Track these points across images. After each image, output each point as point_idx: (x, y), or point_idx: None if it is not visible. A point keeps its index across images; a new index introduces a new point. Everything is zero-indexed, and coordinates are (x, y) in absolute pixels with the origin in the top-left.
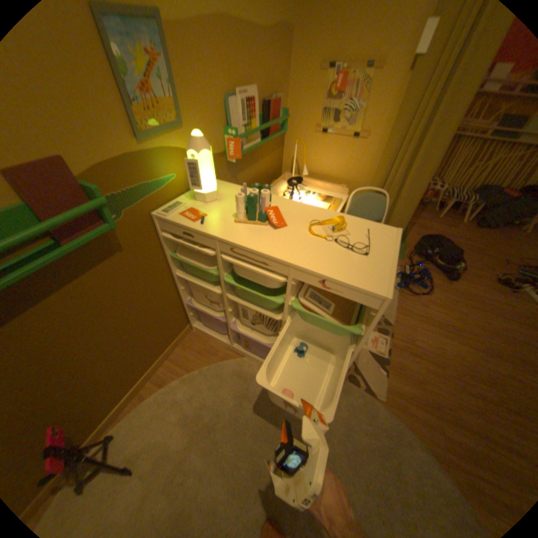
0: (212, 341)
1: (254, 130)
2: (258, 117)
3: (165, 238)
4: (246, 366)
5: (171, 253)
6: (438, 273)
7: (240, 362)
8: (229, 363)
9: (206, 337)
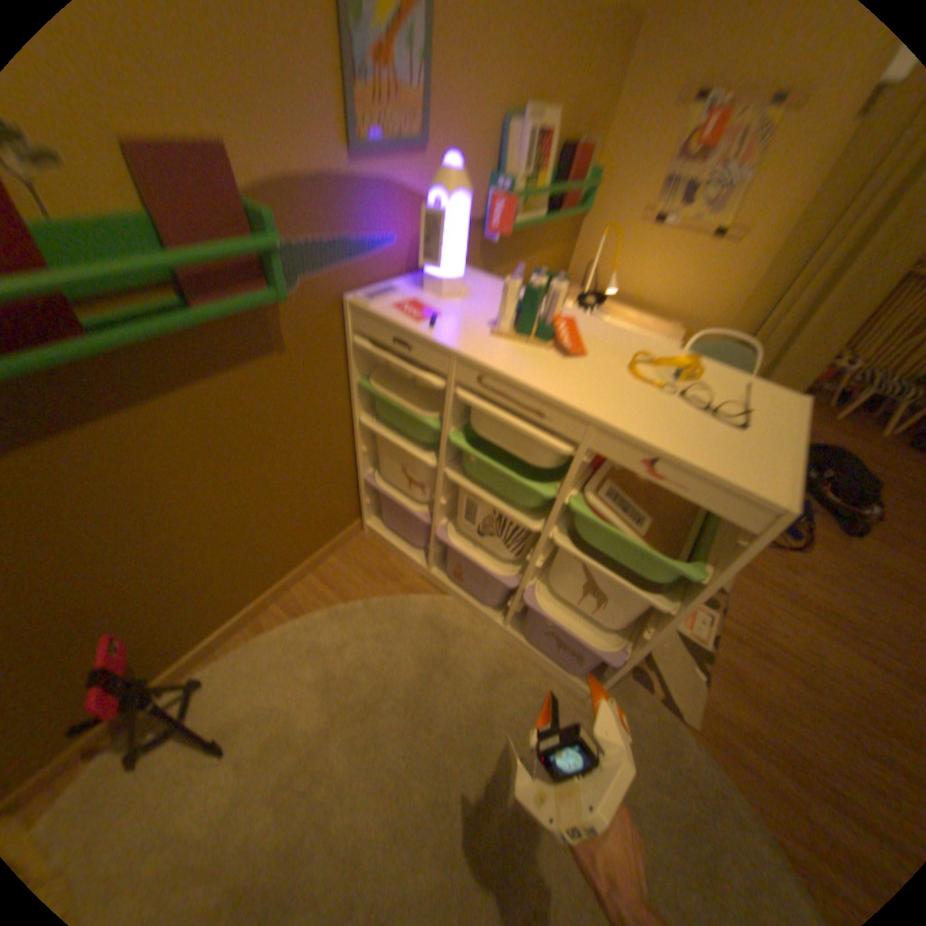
0: (394, 555)
1: (541, 189)
2: (553, 166)
3: (357, 346)
4: (448, 610)
5: (360, 377)
6: (825, 517)
7: (438, 600)
8: (418, 599)
9: (385, 547)
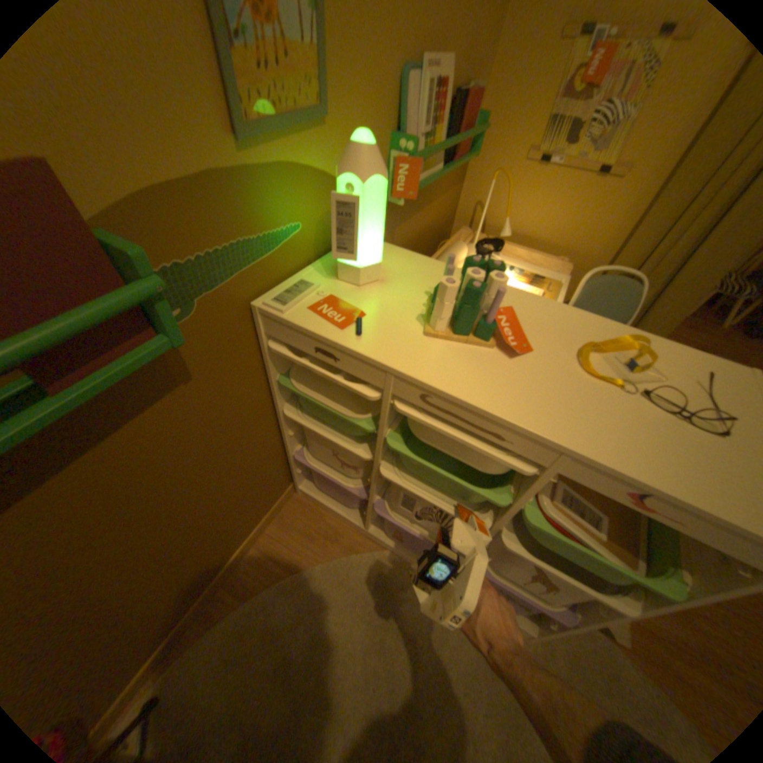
0: (330, 516)
1: (438, 145)
2: (448, 119)
3: (273, 350)
4: (390, 567)
5: (280, 376)
6: None
7: (379, 558)
8: (360, 561)
9: (320, 509)
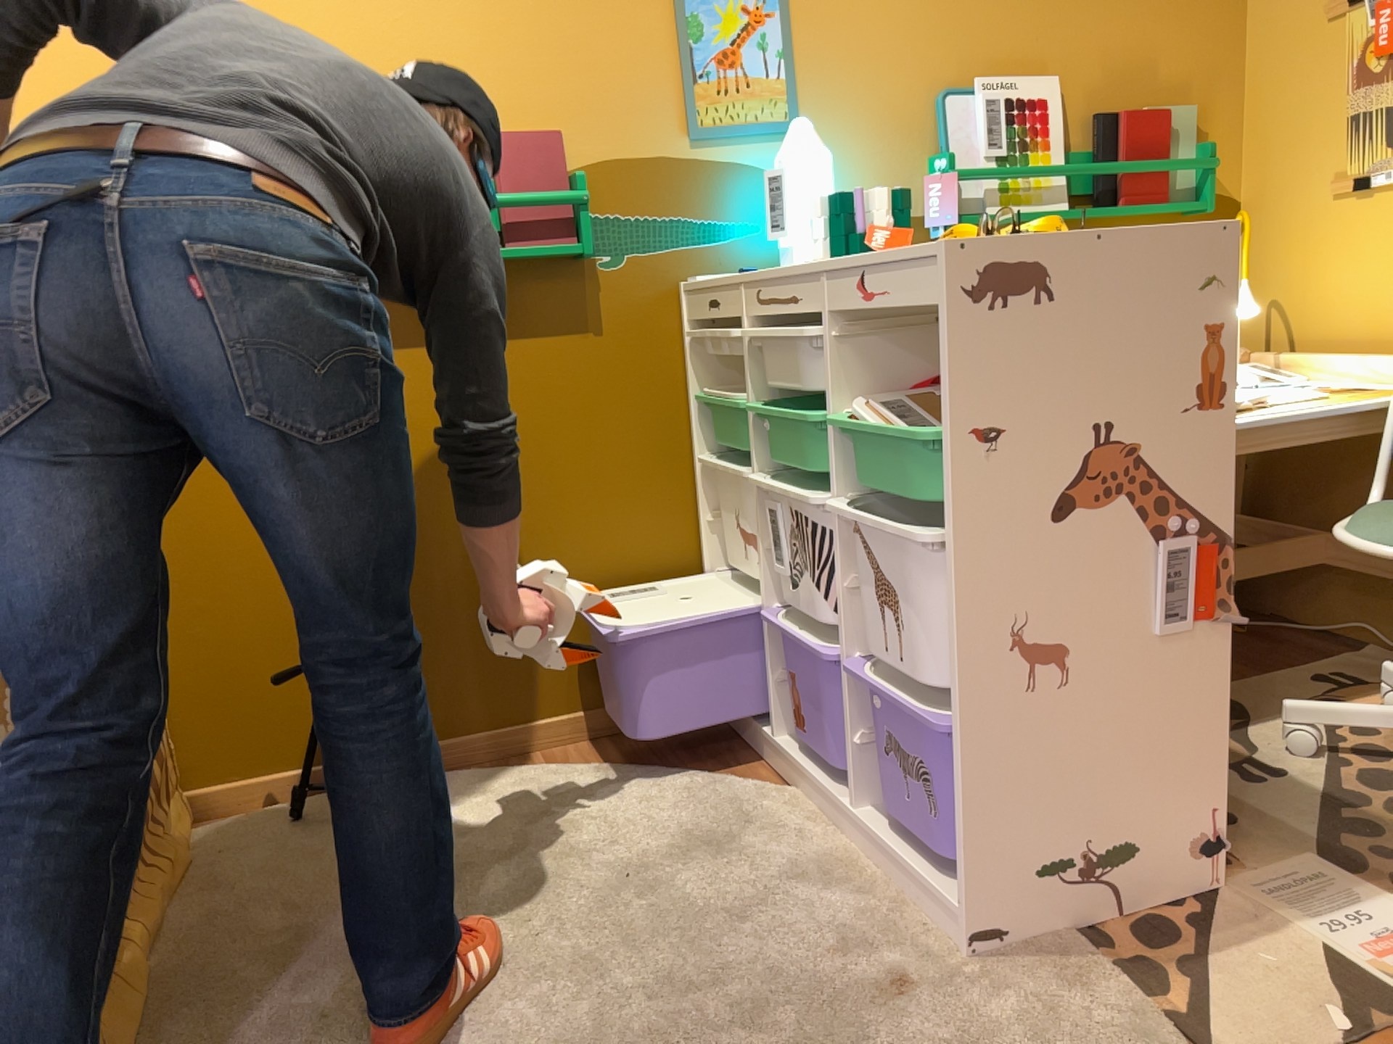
0: (741, 742)
1: (1037, 176)
2: (1059, 147)
3: (694, 348)
4: (778, 804)
5: (699, 392)
6: None
7: (771, 792)
8: (738, 785)
9: (734, 733)
